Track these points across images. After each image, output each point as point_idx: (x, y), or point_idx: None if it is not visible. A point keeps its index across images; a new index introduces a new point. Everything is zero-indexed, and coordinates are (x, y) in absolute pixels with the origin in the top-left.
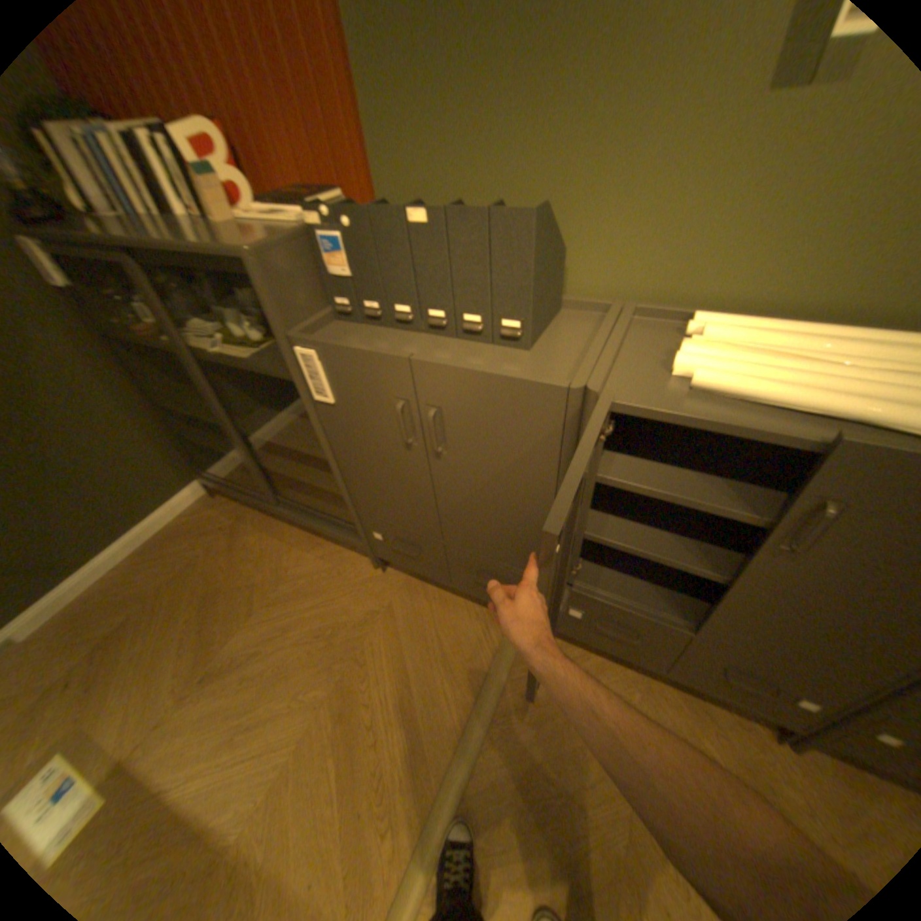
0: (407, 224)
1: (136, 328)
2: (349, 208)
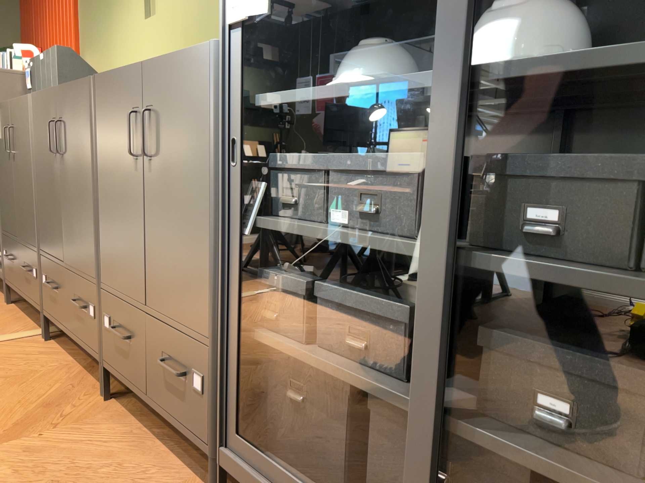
0: (40, 62)
1: None
2: (32, 60)
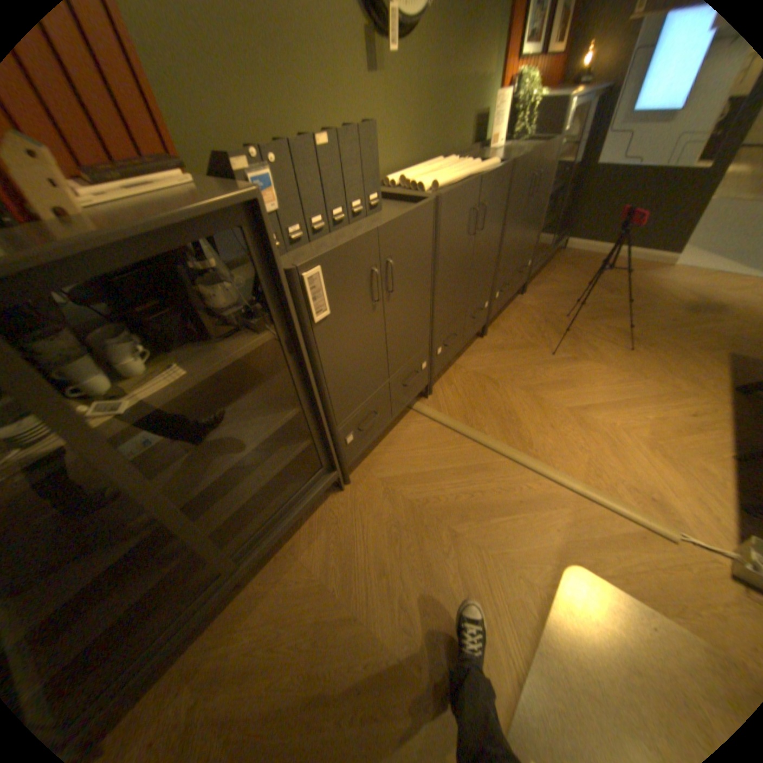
0: (315, 147)
1: None
2: (273, 145)
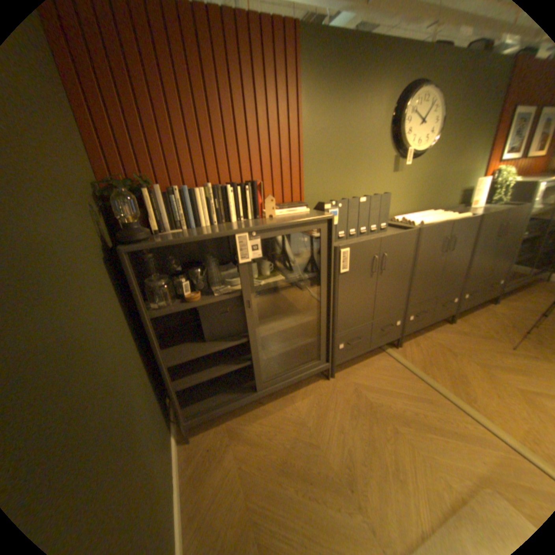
0: (359, 202)
1: (188, 298)
2: (342, 201)
